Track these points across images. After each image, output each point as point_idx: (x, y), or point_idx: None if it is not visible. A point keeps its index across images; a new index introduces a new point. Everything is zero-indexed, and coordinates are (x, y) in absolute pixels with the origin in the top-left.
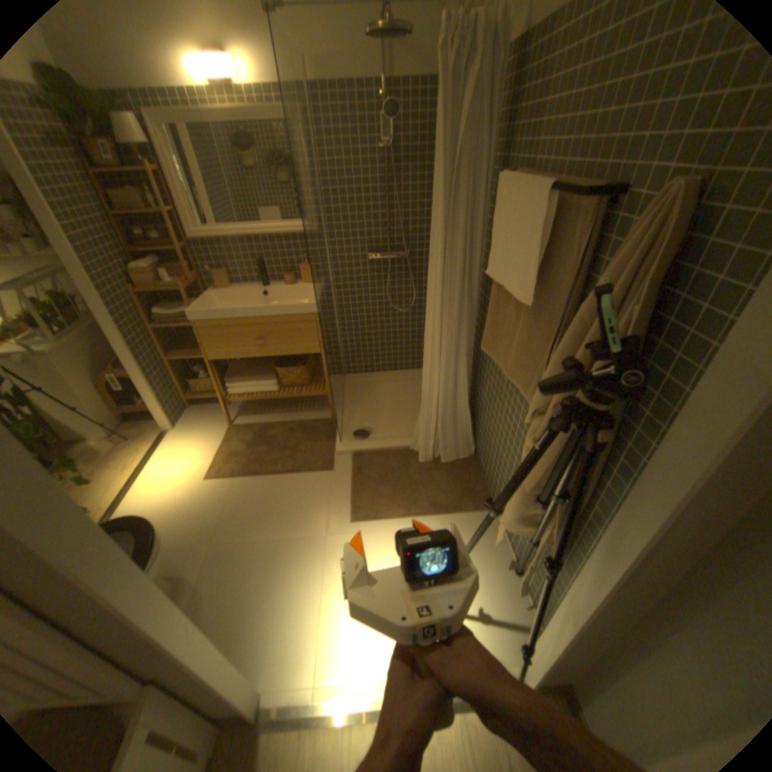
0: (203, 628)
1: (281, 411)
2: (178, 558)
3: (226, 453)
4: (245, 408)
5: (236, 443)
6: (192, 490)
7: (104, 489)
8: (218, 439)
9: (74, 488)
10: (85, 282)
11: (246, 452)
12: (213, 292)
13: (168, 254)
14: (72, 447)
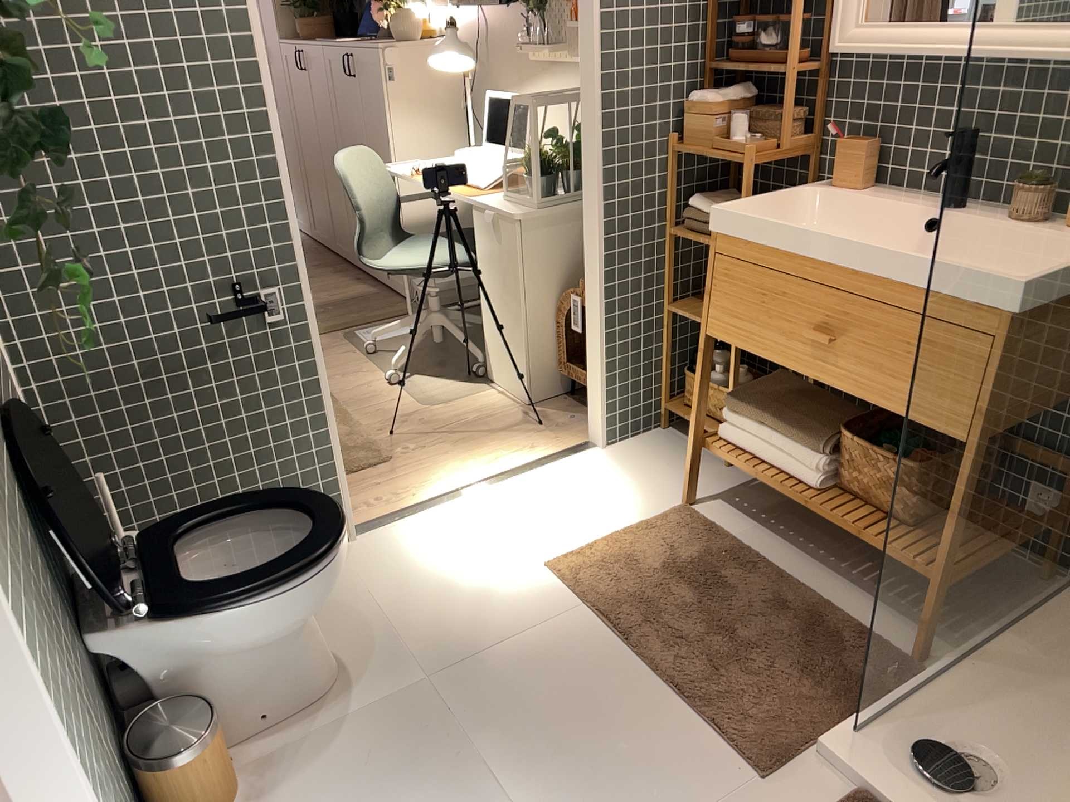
0: (278, 797)
1: (810, 548)
2: (382, 653)
3: (621, 549)
4: (748, 492)
5: (656, 544)
6: (513, 568)
7: (446, 474)
8: (641, 514)
9: (428, 447)
10: (593, 105)
11: (652, 576)
12: (817, 191)
13: (783, 90)
14: (486, 392)
